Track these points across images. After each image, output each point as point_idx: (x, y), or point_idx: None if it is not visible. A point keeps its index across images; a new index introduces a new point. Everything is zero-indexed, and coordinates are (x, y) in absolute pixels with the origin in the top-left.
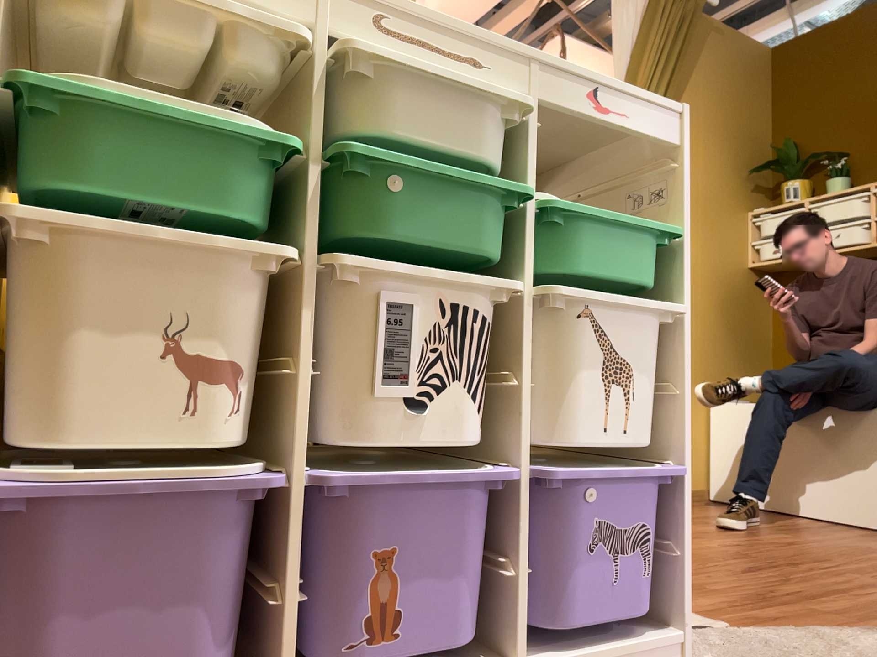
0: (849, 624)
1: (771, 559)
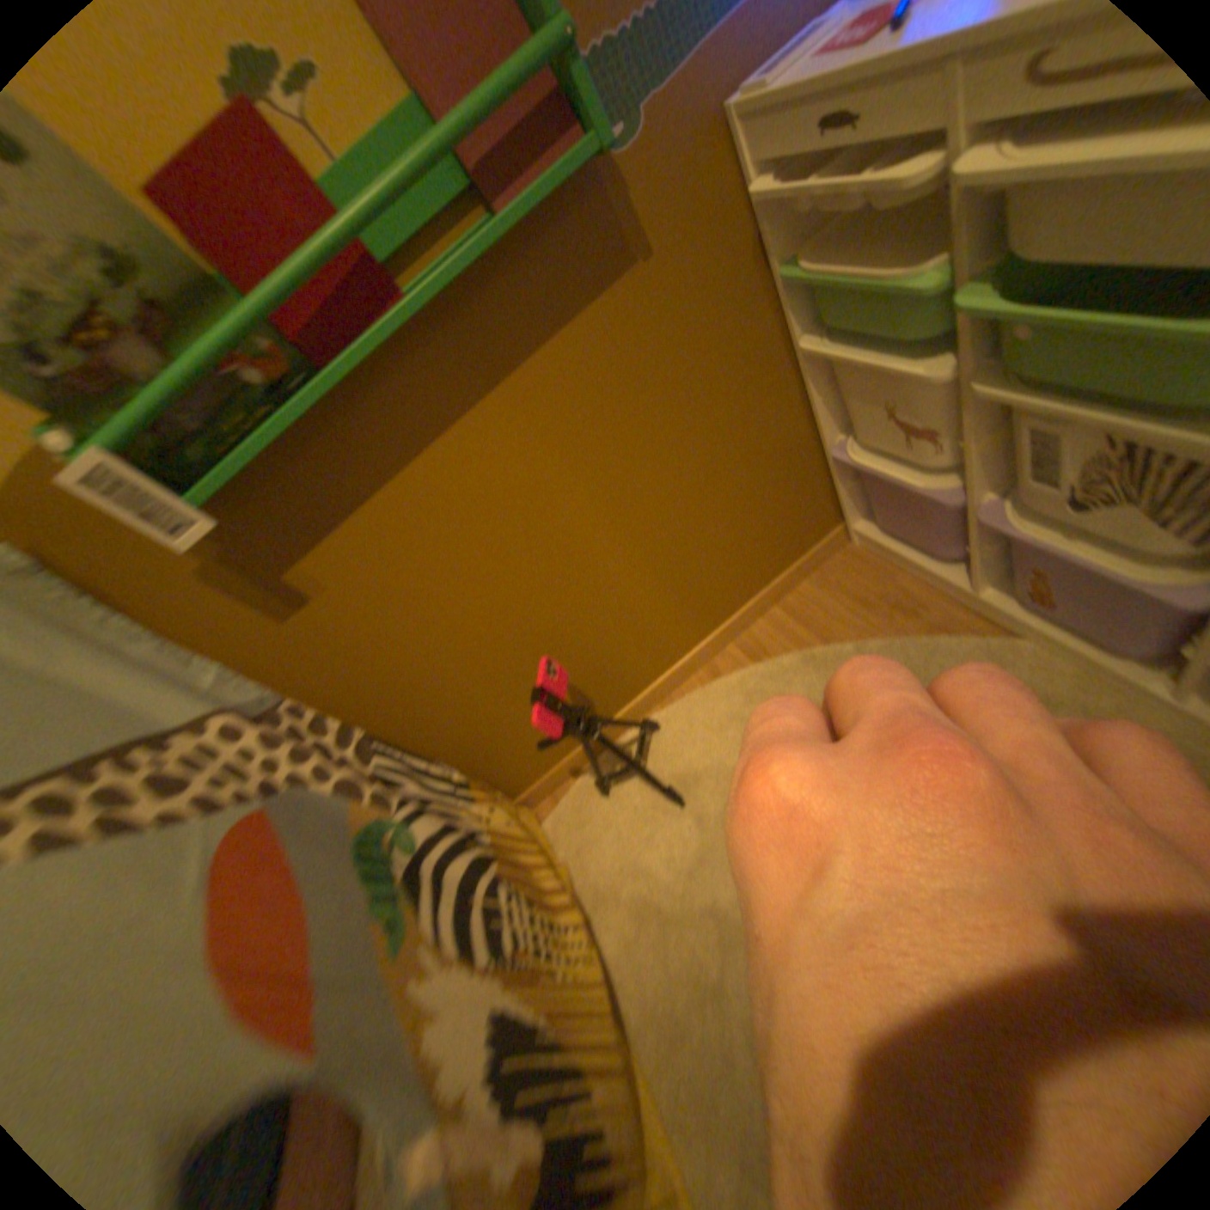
0: None
1: None
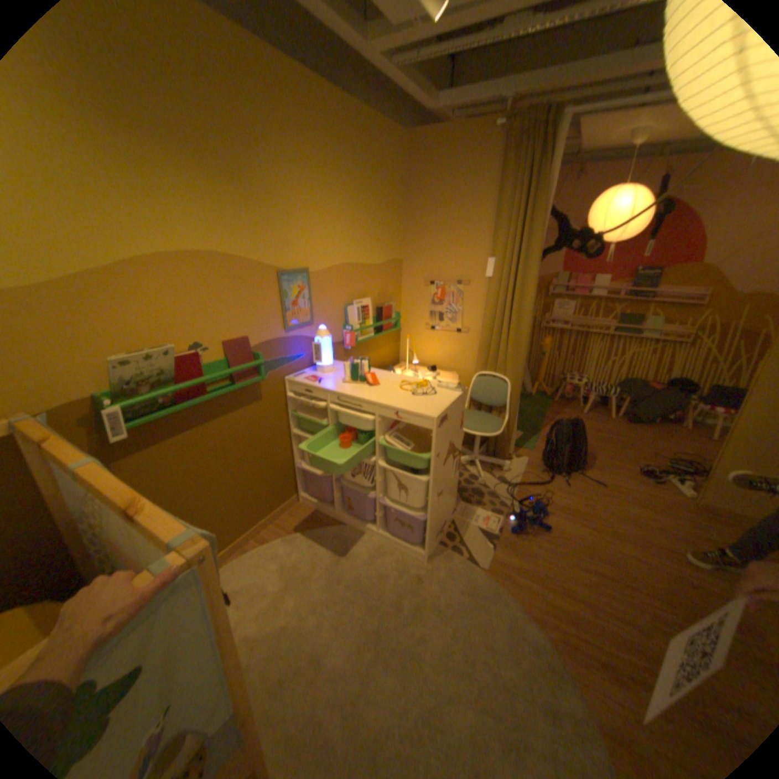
0: (530, 610)
1: (624, 581)
